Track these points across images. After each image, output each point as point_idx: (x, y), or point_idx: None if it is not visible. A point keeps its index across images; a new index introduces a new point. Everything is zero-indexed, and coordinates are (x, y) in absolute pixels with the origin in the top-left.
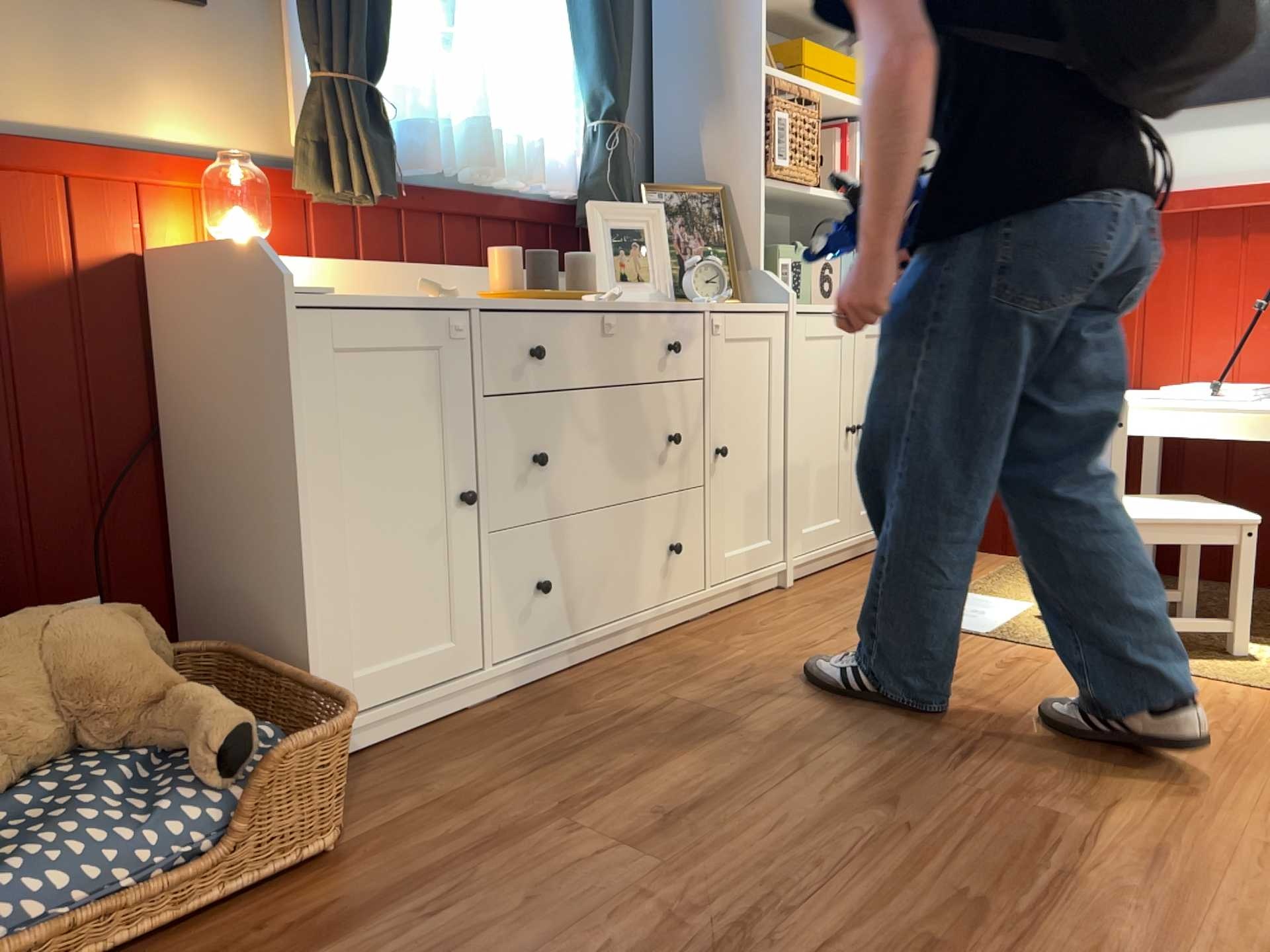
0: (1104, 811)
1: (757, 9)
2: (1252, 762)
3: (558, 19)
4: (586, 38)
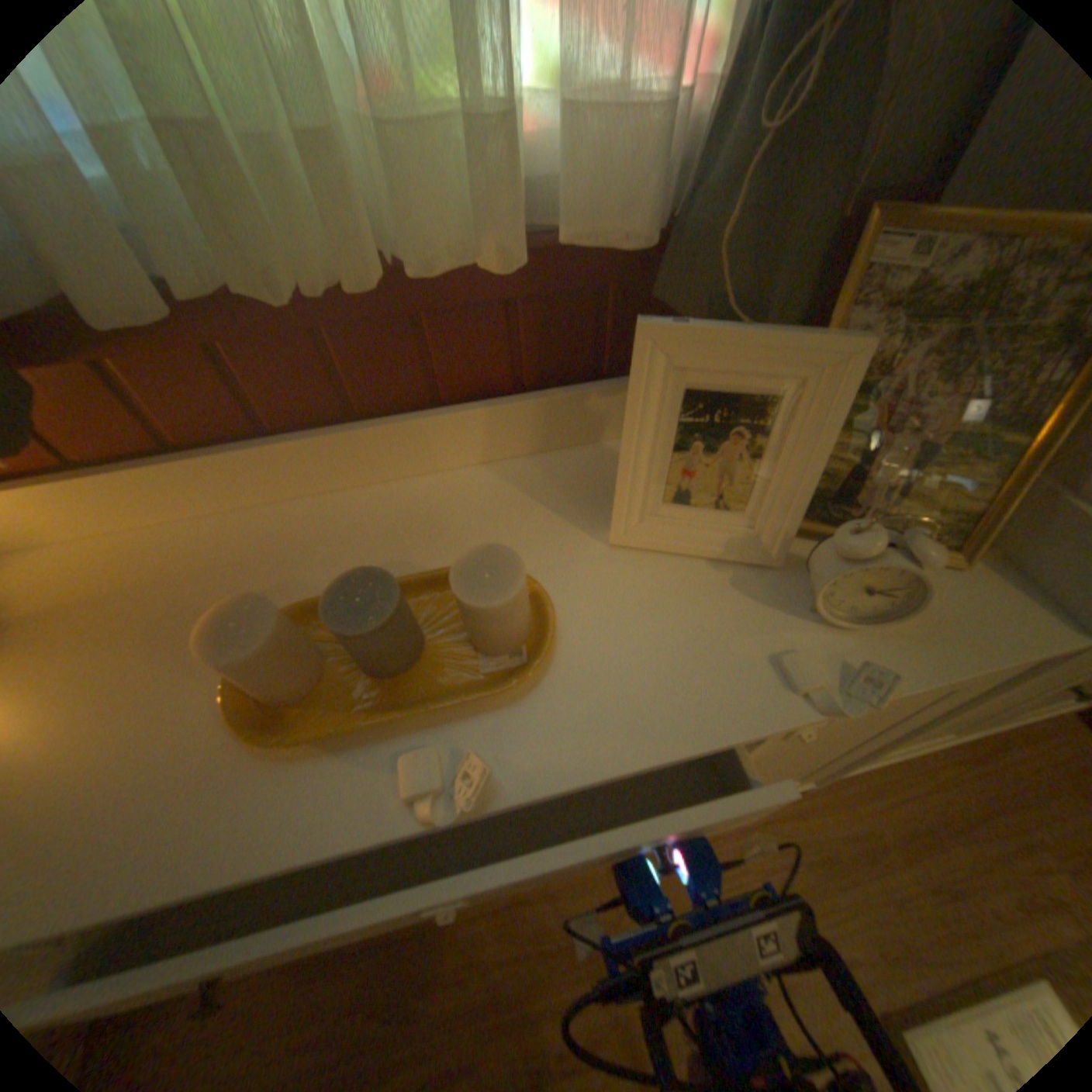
0: None
1: None
2: None
3: None
4: None
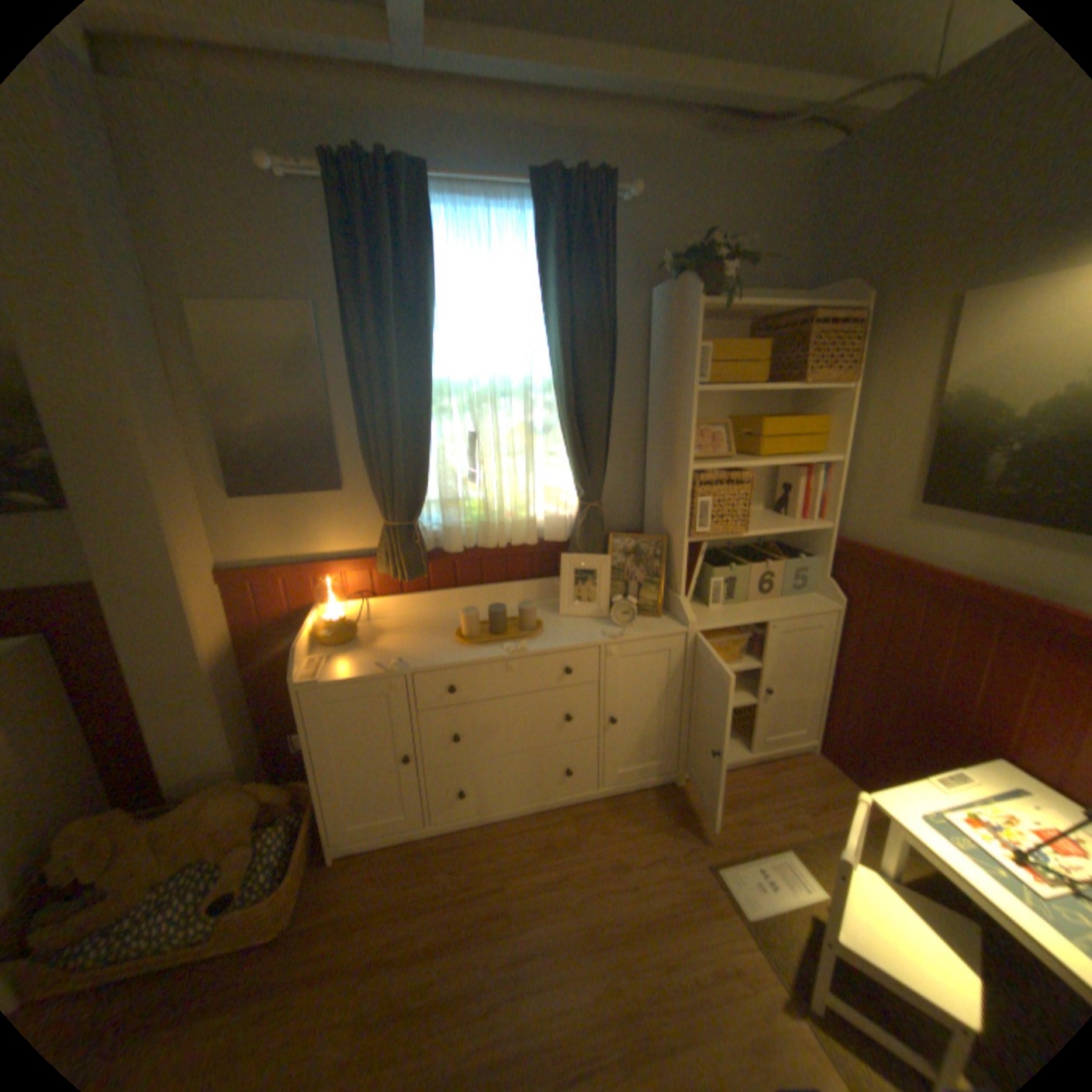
0: None
1: (689, 427)
2: None
3: (556, 441)
4: (569, 455)
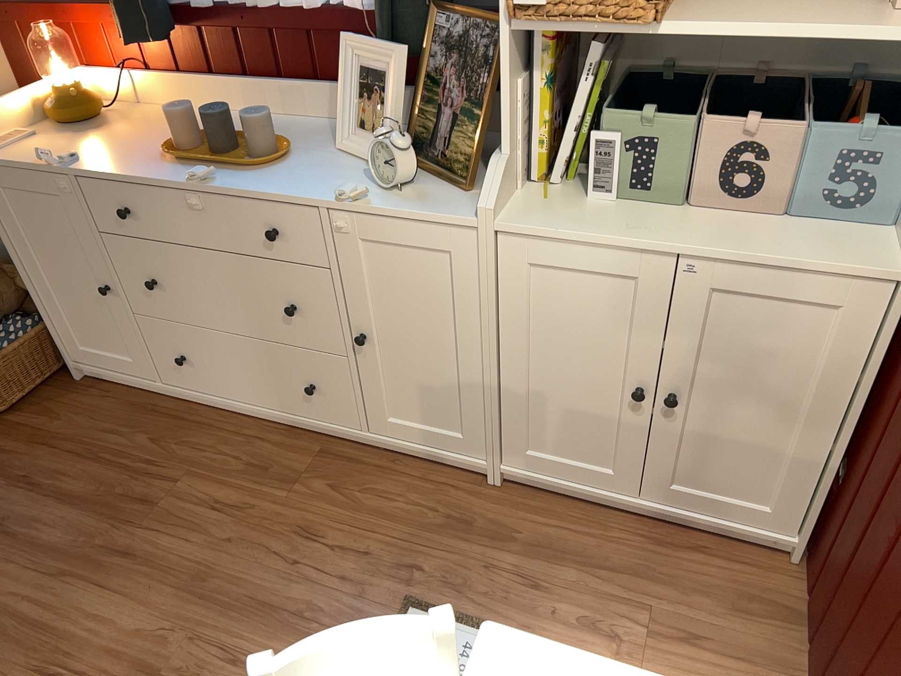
0: None
1: None
2: None
3: None
4: None
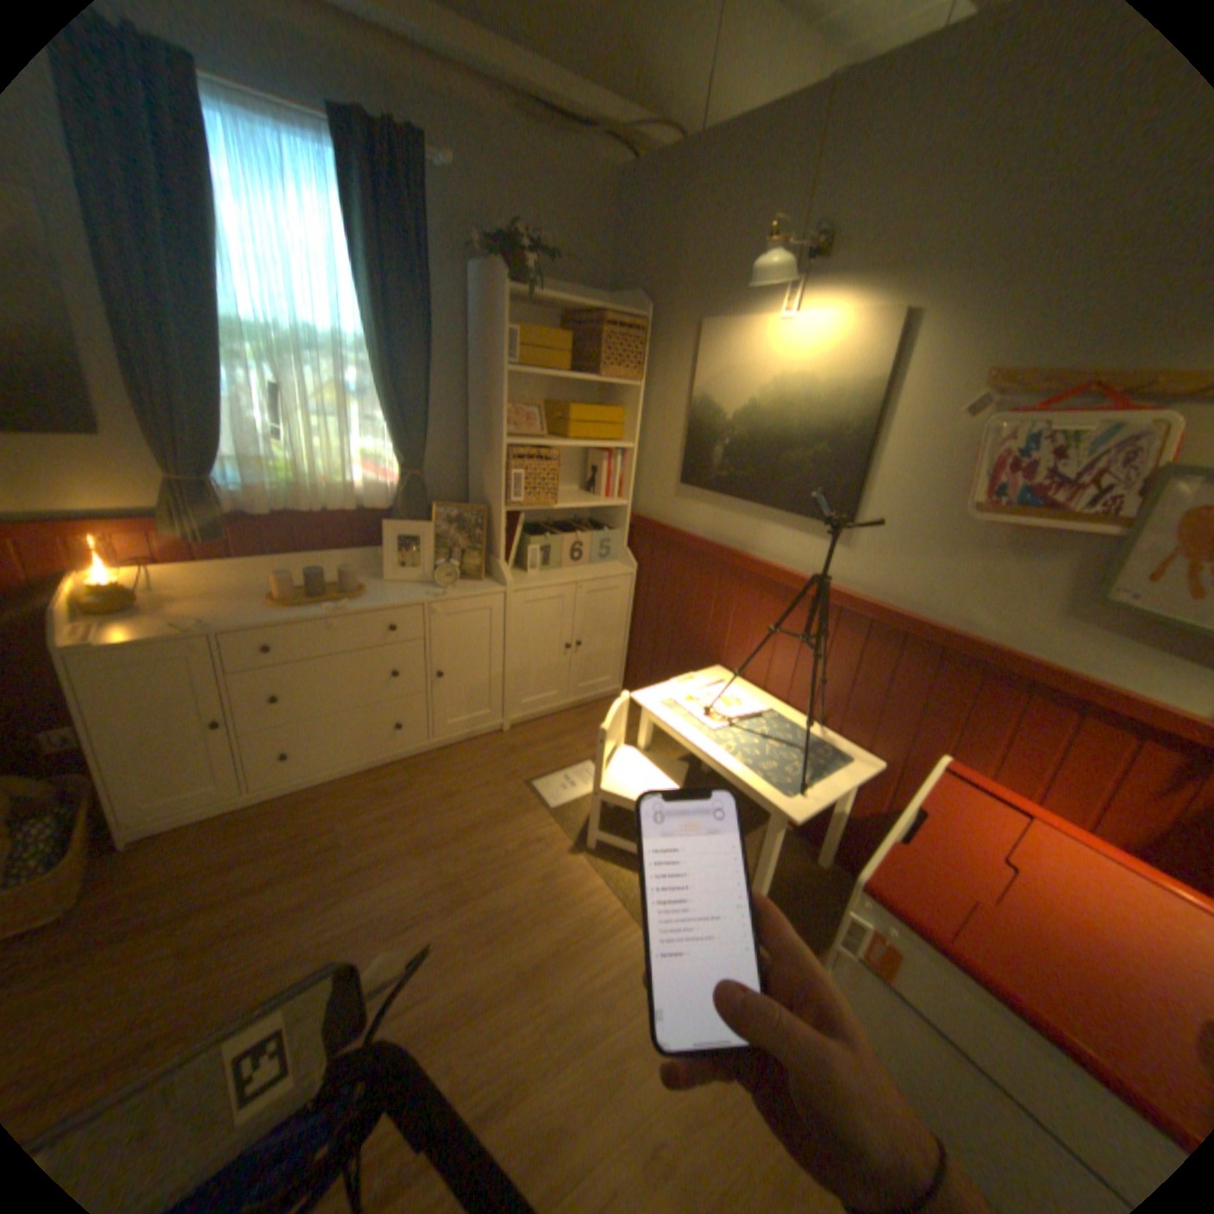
0: (411, 1007)
1: (501, 405)
2: (537, 987)
3: (372, 406)
4: (386, 421)
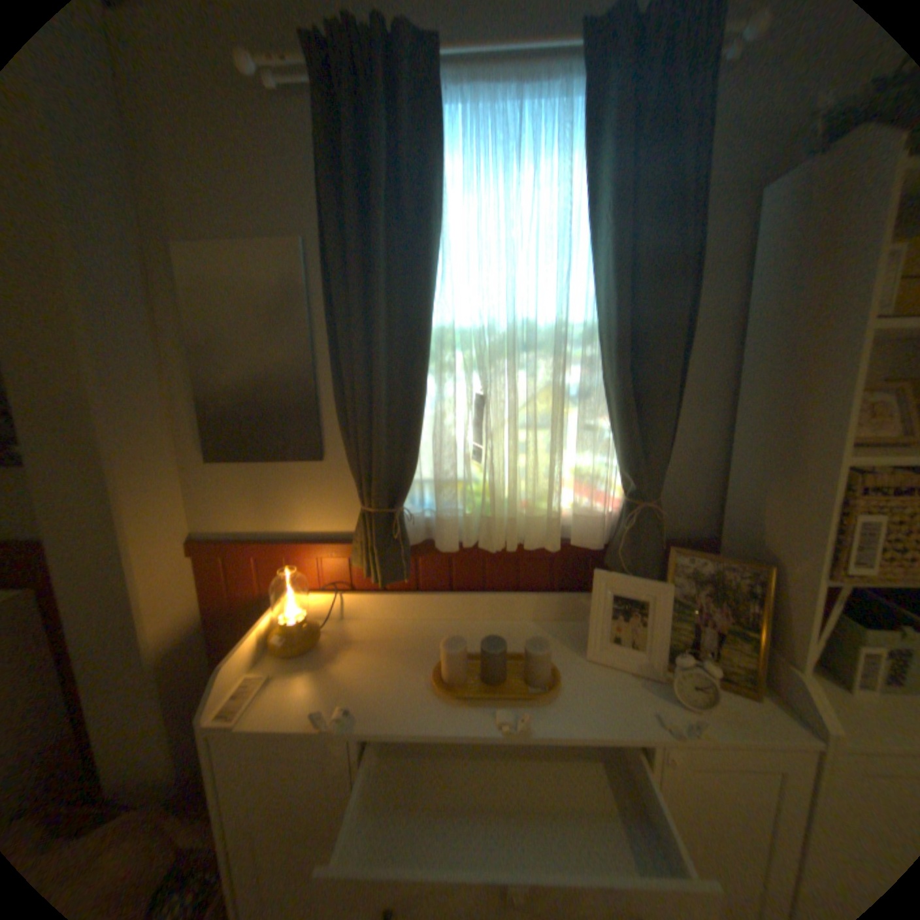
0: None
1: (851, 390)
2: None
3: (599, 409)
4: (617, 429)
